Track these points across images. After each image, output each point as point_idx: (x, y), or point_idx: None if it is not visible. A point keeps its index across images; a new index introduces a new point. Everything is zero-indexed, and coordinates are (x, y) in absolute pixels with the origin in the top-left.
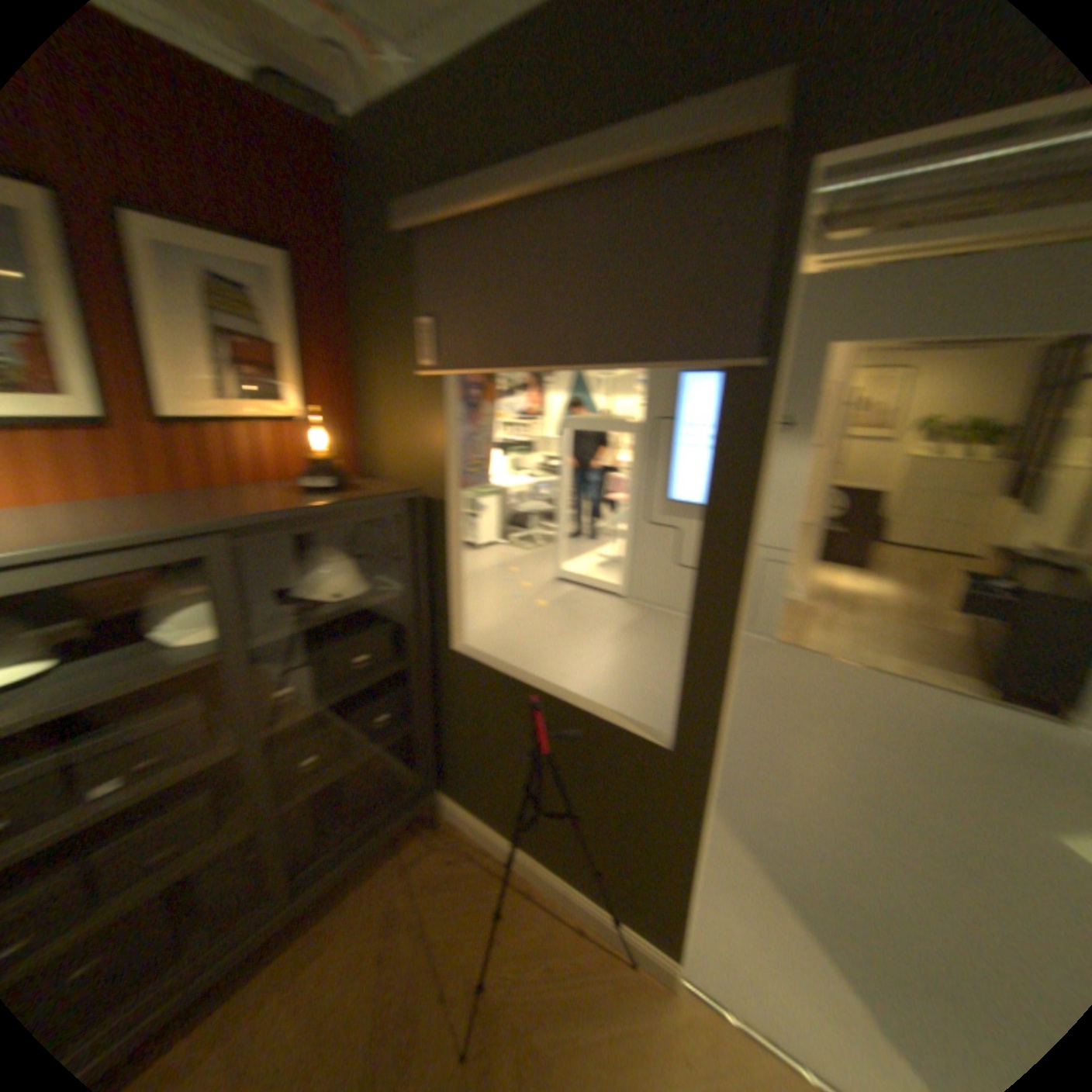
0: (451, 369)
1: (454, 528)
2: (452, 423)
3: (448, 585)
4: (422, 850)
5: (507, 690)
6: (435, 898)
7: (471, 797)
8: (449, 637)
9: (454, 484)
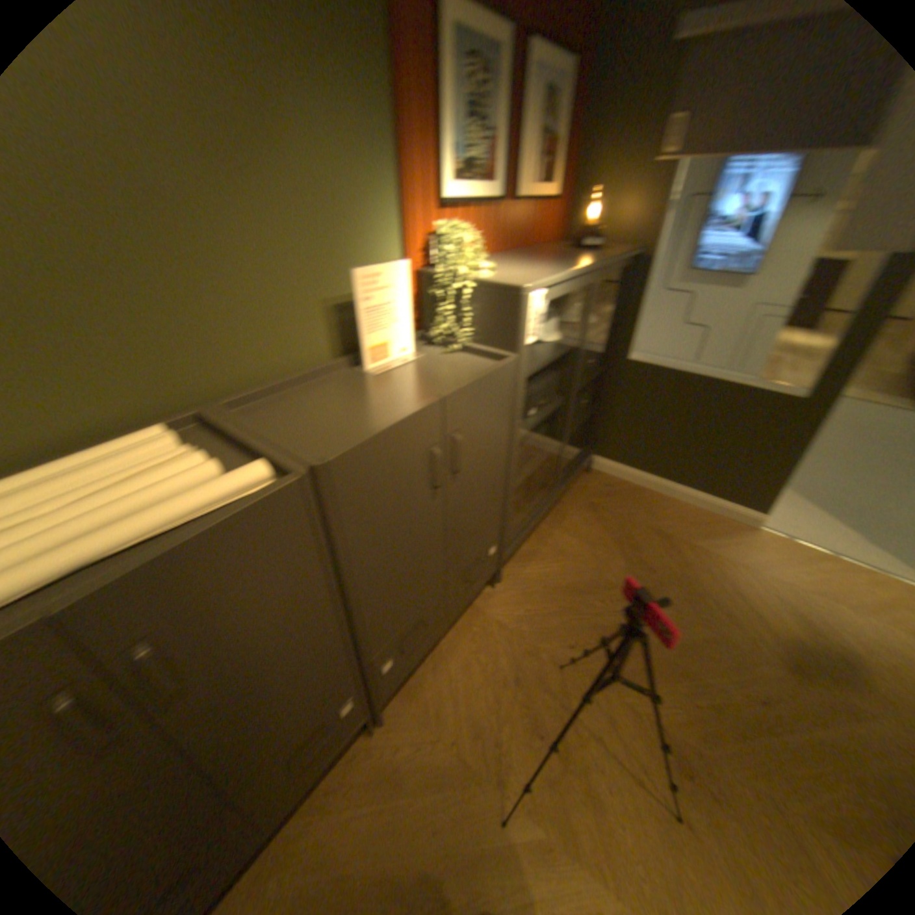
0: (700, 152)
1: (654, 274)
2: (675, 195)
3: (642, 314)
4: (590, 479)
5: (679, 378)
6: (612, 497)
7: (622, 450)
8: (632, 350)
9: (663, 242)
